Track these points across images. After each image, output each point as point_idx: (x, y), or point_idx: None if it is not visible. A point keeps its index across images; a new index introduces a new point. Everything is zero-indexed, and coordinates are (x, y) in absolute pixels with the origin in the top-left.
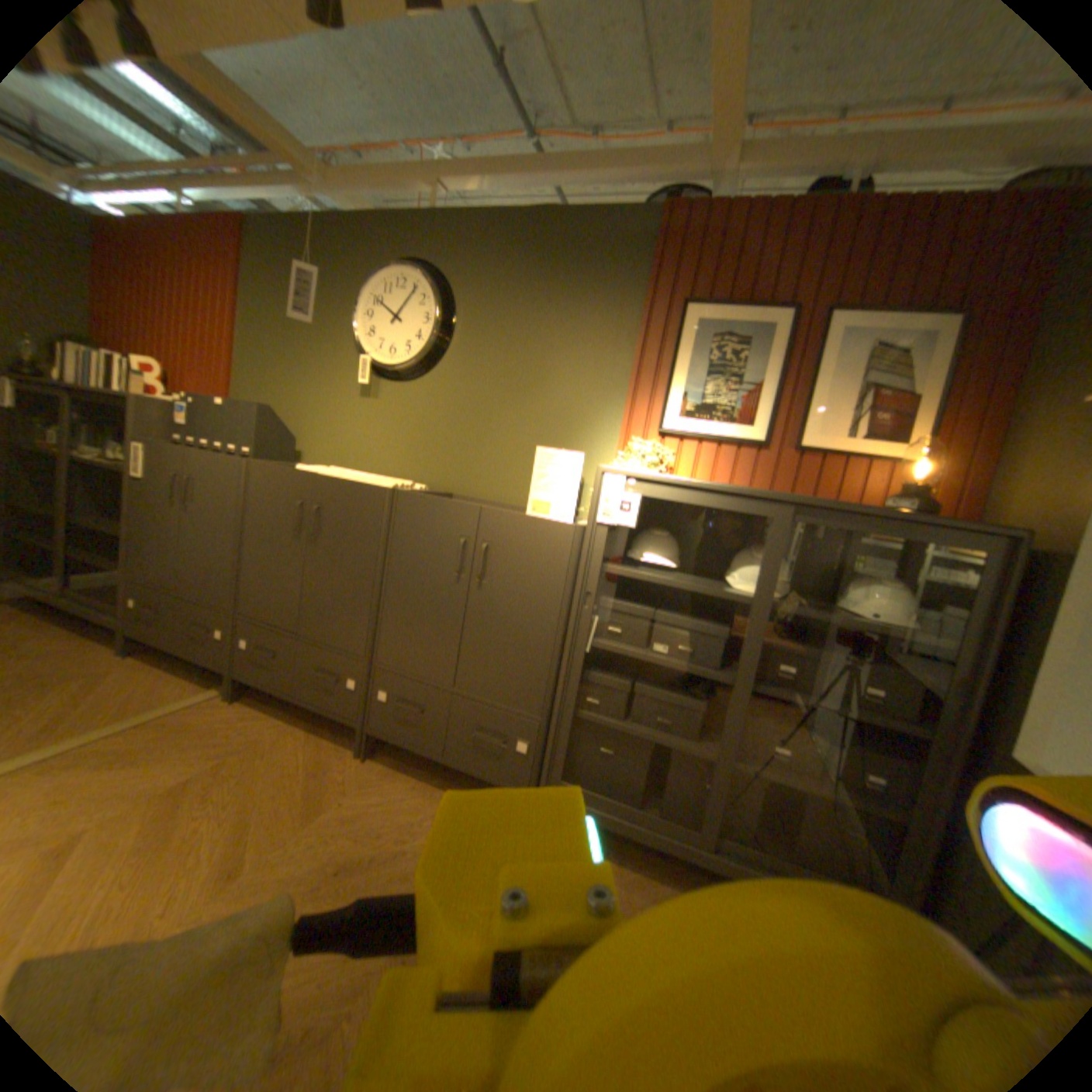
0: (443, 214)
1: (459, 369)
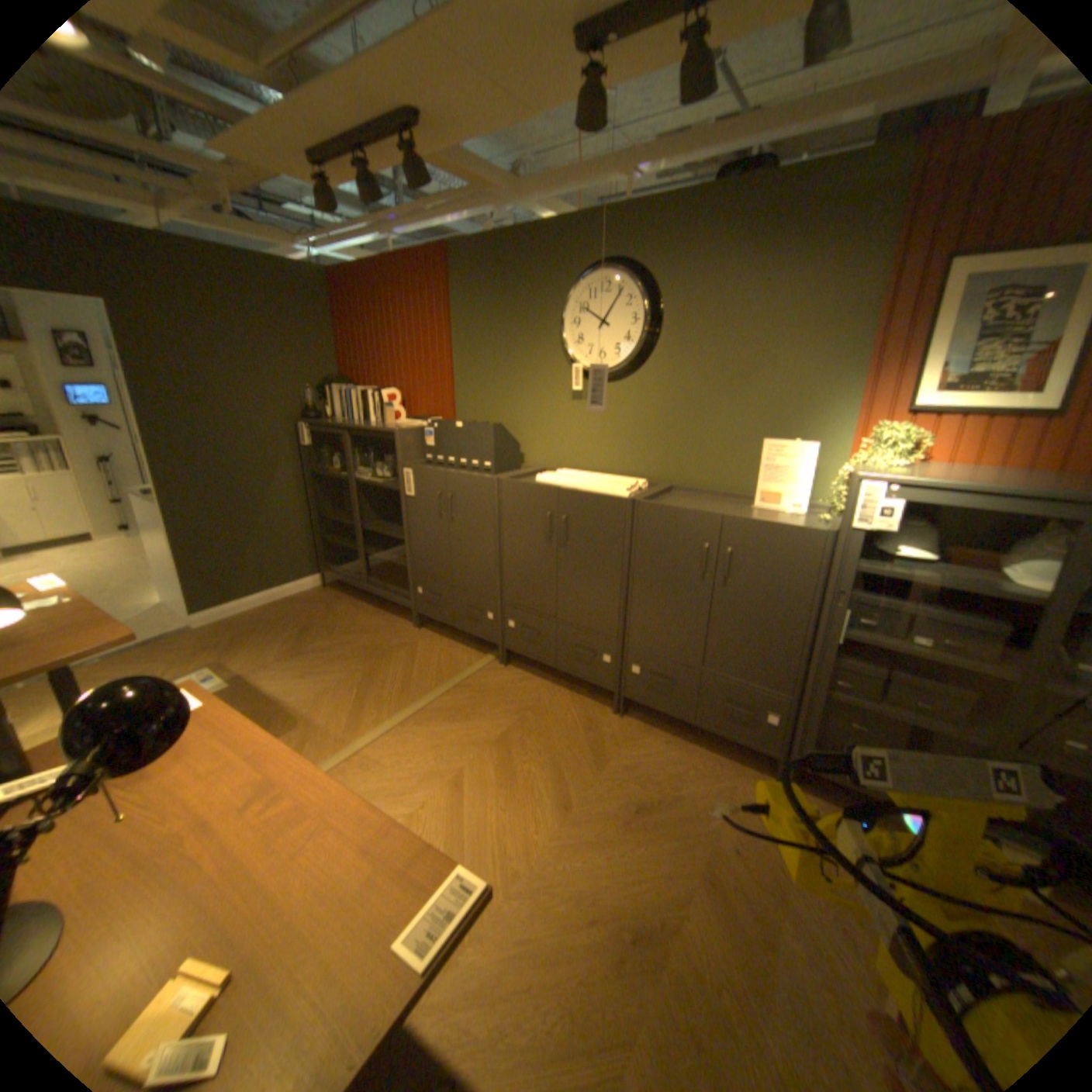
0: (641, 207)
1: (669, 366)
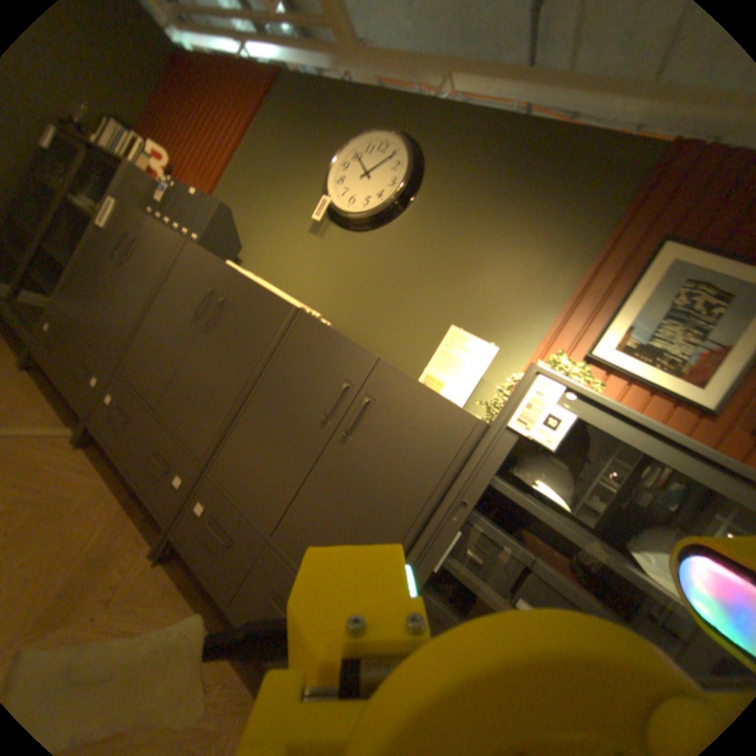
0: (442, 103)
1: (402, 235)
